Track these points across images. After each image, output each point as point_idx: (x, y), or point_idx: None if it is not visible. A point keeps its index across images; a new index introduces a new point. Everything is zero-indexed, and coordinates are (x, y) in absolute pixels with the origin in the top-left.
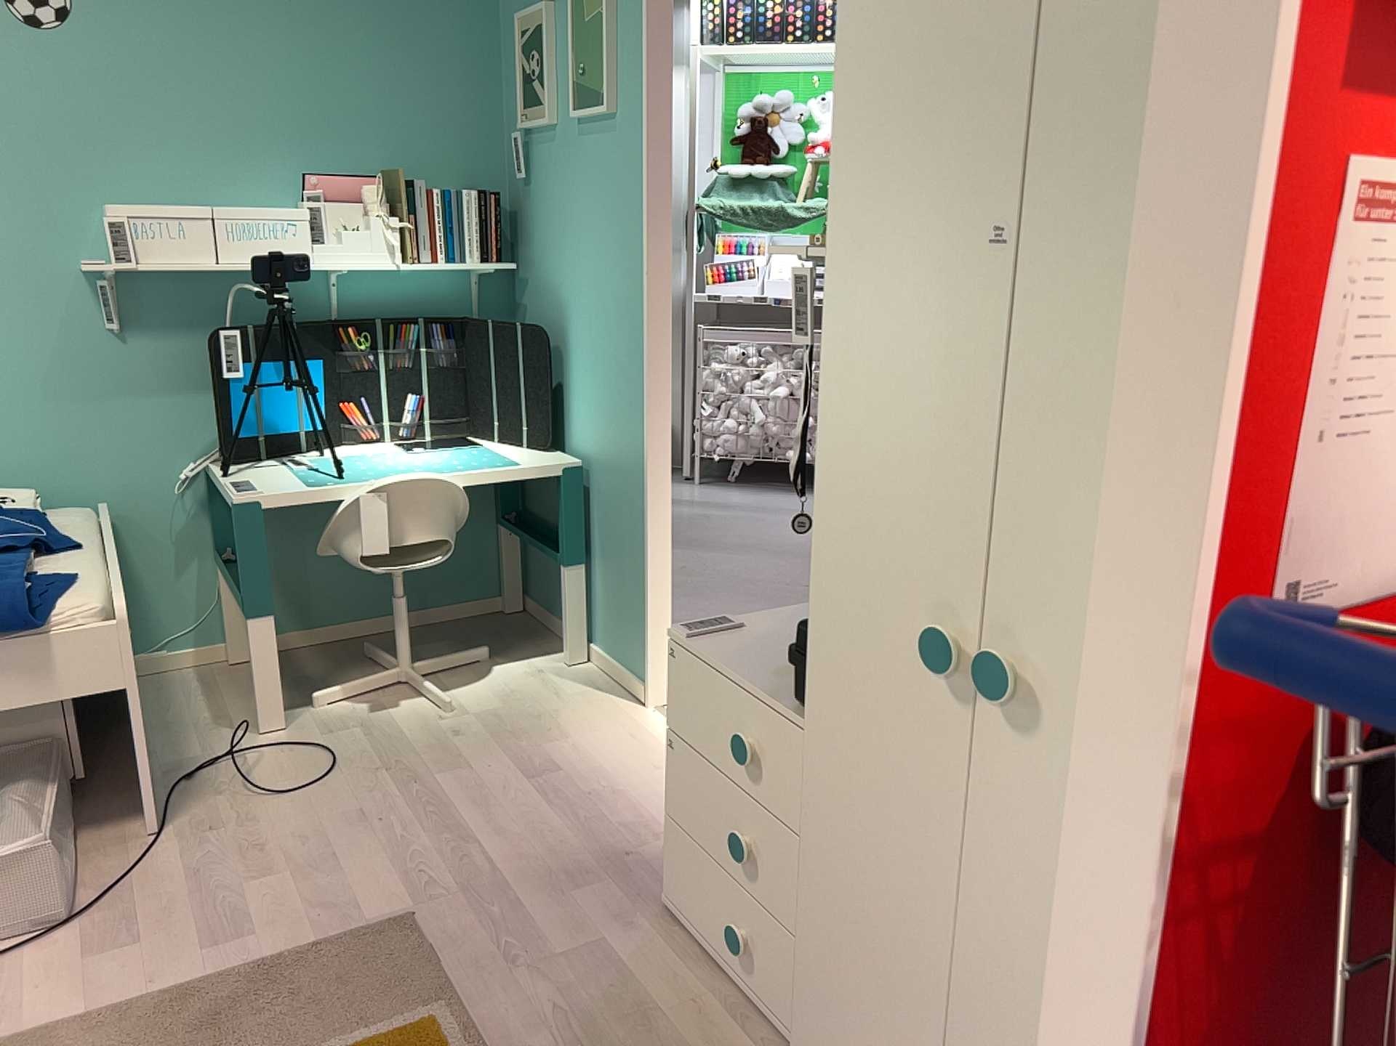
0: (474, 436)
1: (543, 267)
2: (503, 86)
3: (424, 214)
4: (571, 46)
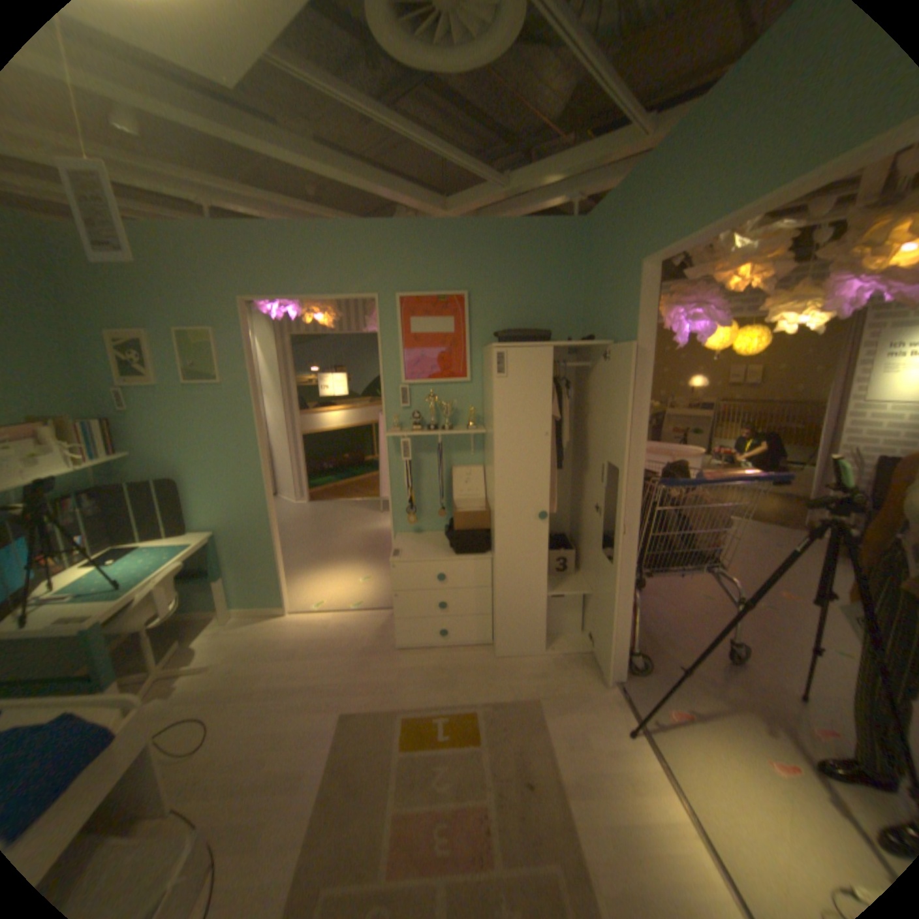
0: (117, 546)
1: (149, 451)
2: (83, 362)
3: (75, 437)
4: (170, 351)
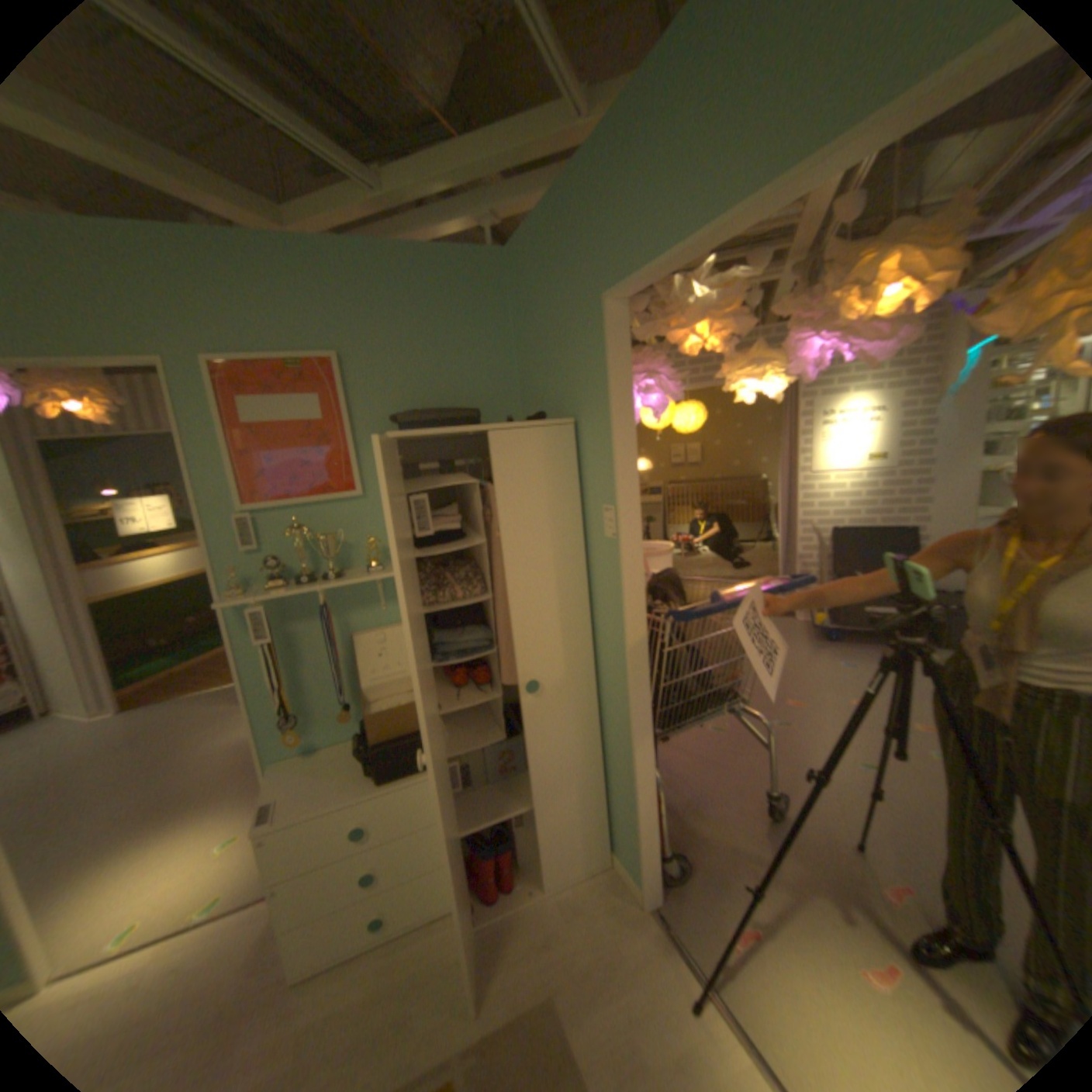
0: None
1: None
2: None
3: None
4: None
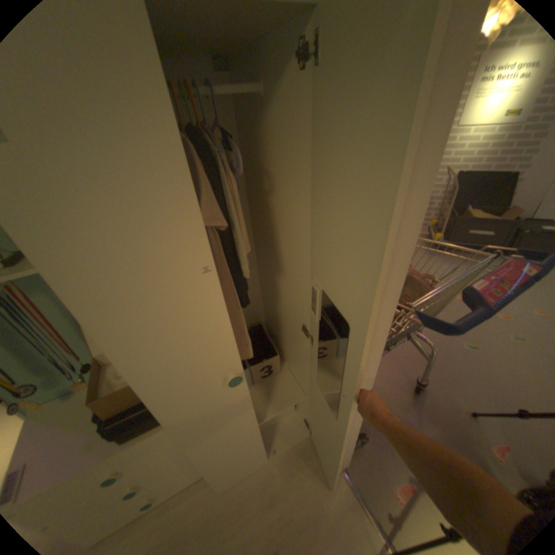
0: None
1: None
2: None
3: None
4: None
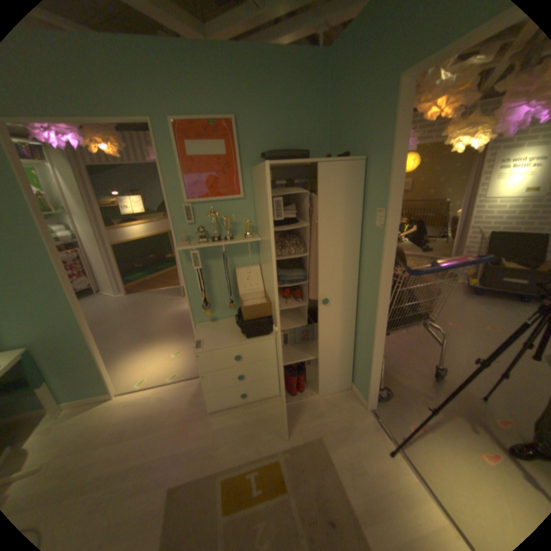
0: None
1: None
2: None
3: None
4: None
